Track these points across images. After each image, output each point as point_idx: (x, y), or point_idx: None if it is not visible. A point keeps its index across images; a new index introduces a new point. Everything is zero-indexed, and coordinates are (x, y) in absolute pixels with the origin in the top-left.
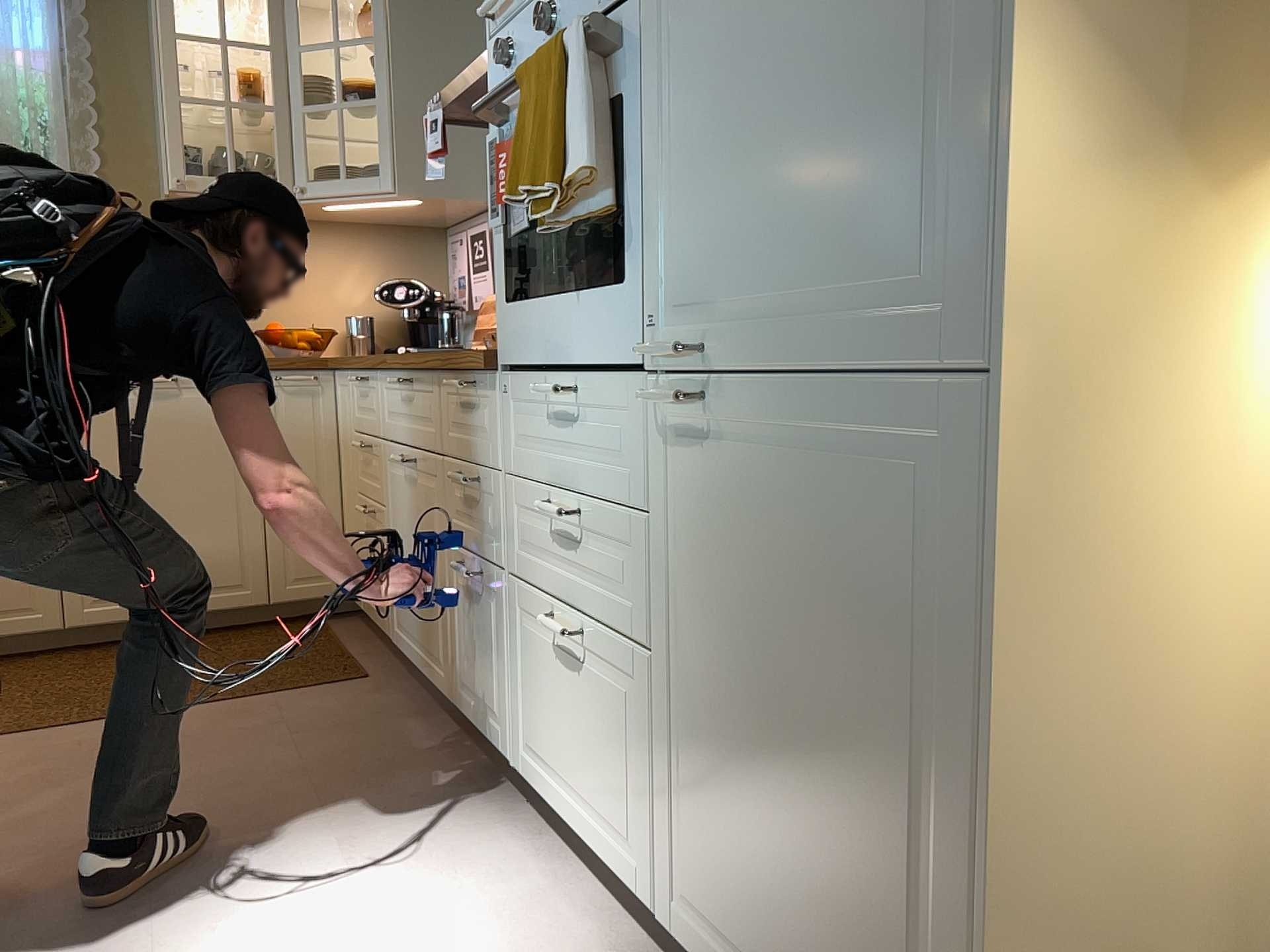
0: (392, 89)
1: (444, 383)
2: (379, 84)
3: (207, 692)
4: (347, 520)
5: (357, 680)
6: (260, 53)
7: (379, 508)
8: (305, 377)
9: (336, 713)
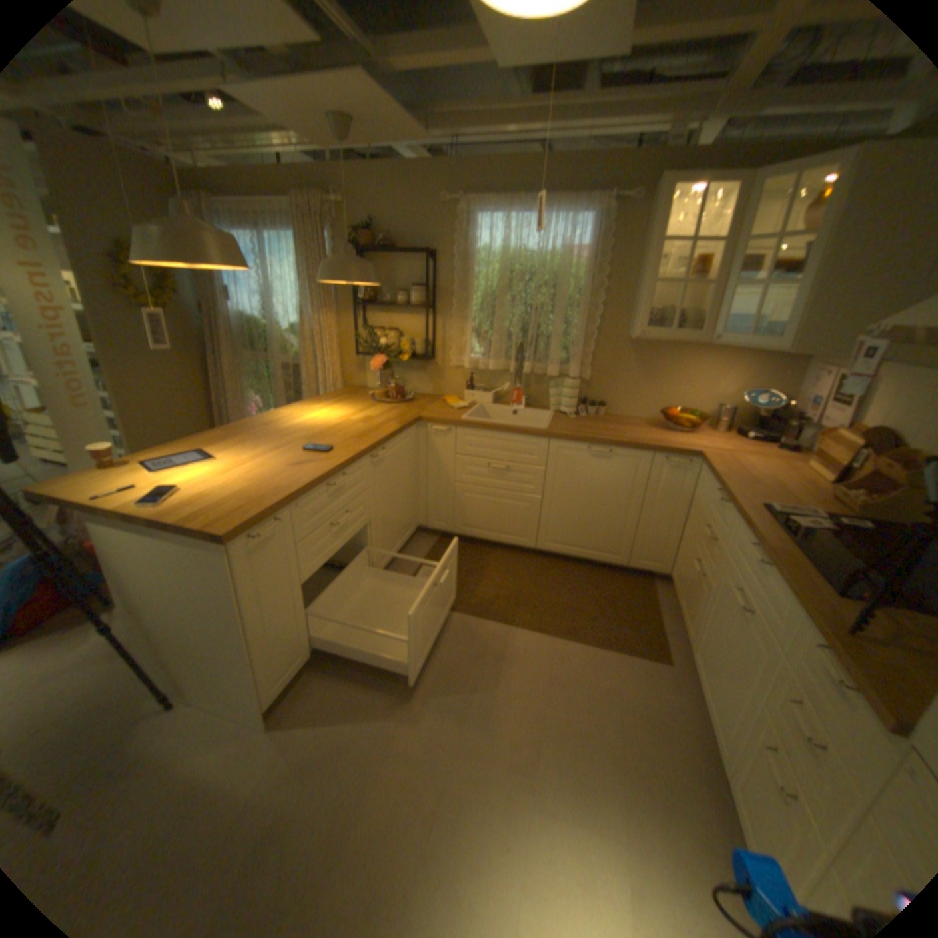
0: (821, 274)
1: (810, 615)
2: (808, 264)
3: (587, 630)
4: (685, 545)
5: (666, 665)
6: (717, 239)
7: (711, 580)
8: (685, 462)
9: (649, 699)
